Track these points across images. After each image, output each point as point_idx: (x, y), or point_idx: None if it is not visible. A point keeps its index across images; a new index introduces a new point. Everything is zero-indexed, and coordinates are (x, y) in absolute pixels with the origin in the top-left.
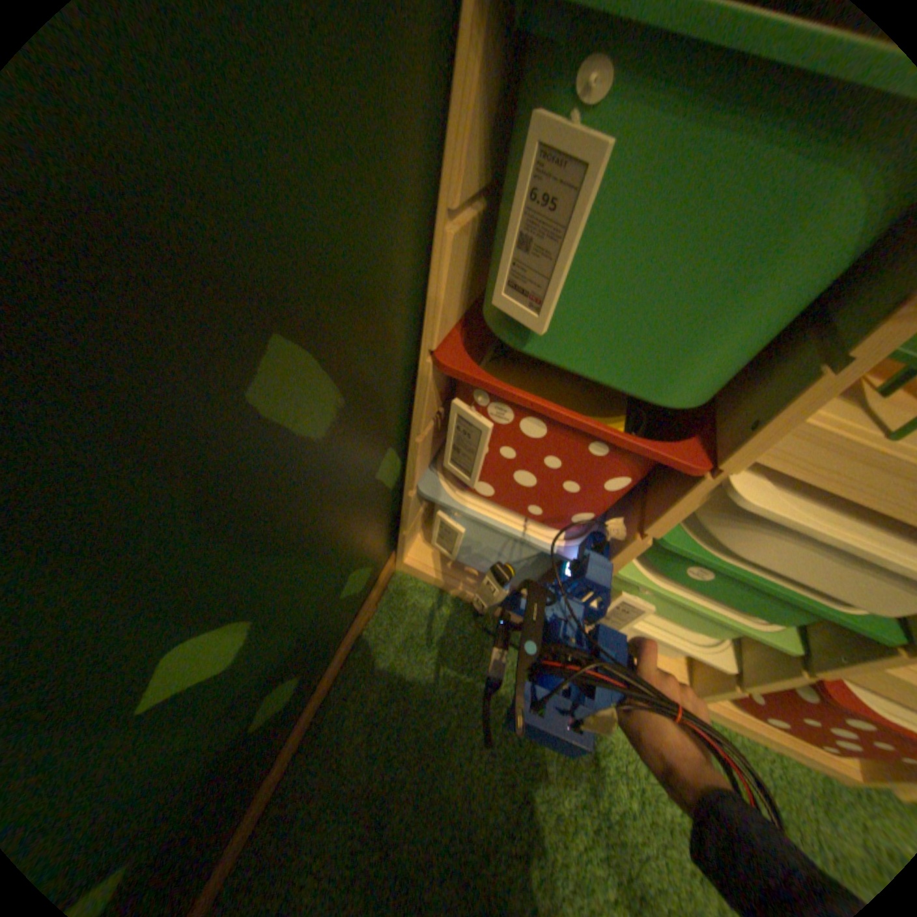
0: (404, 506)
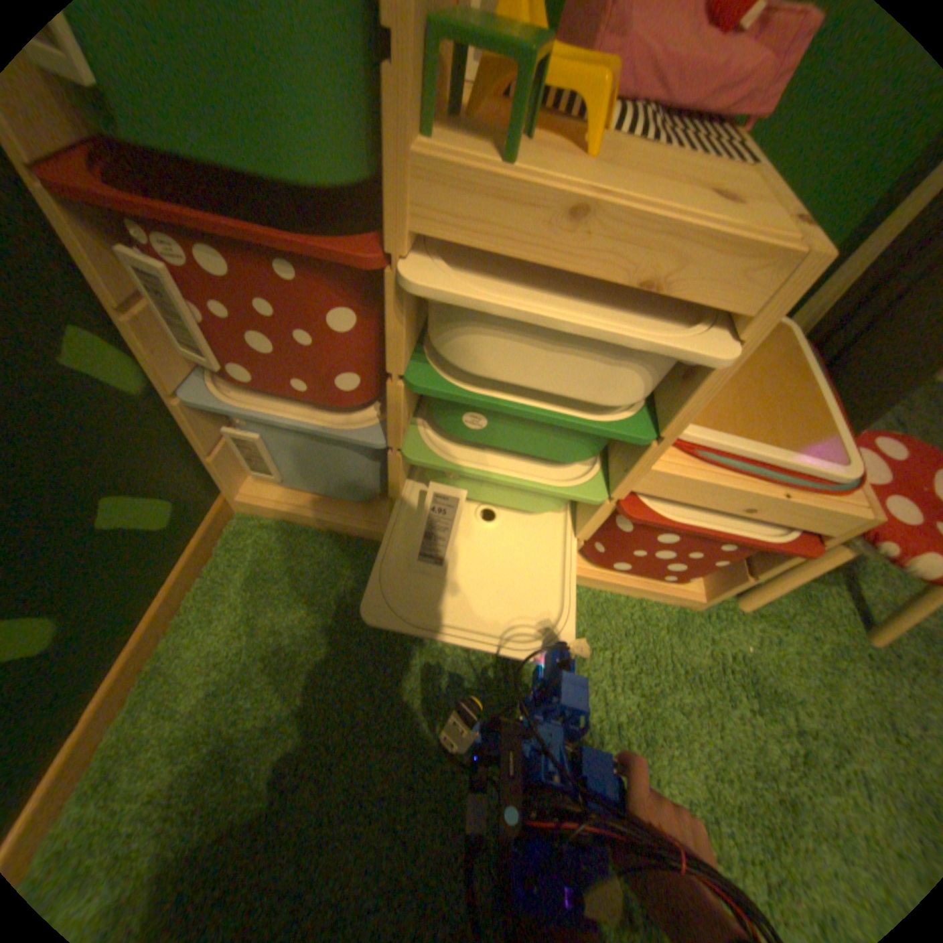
0: (181, 422)
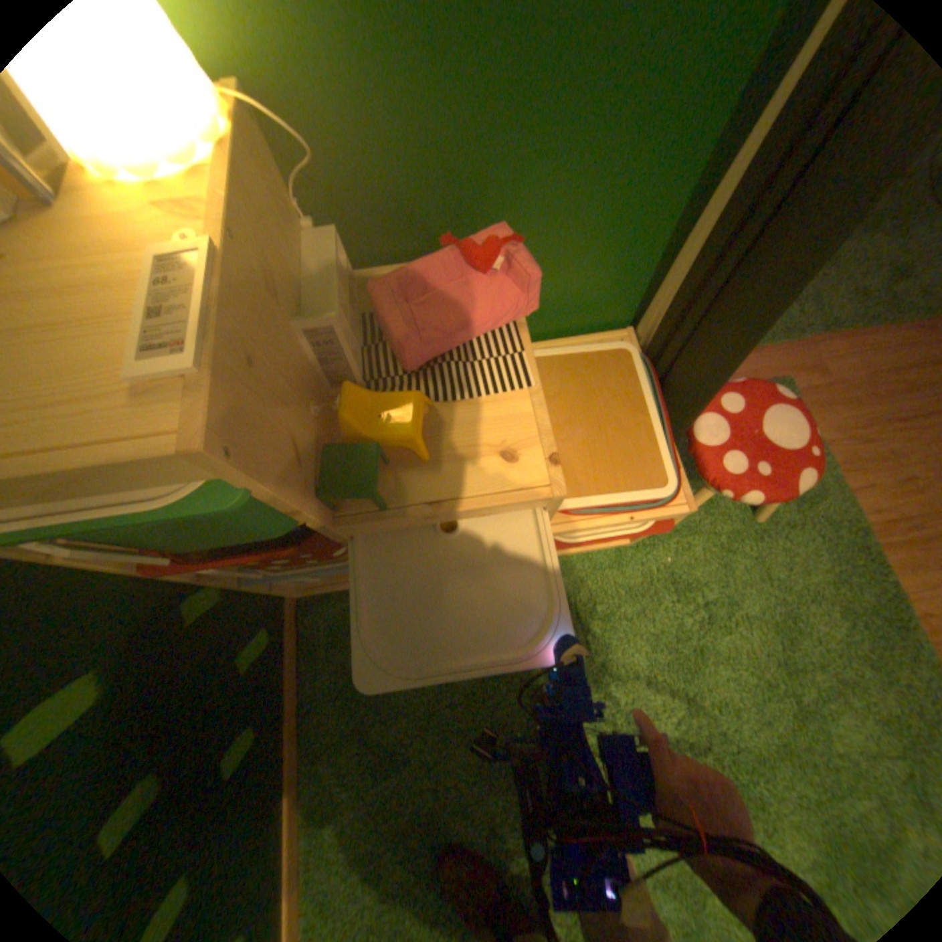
0: (246, 590)
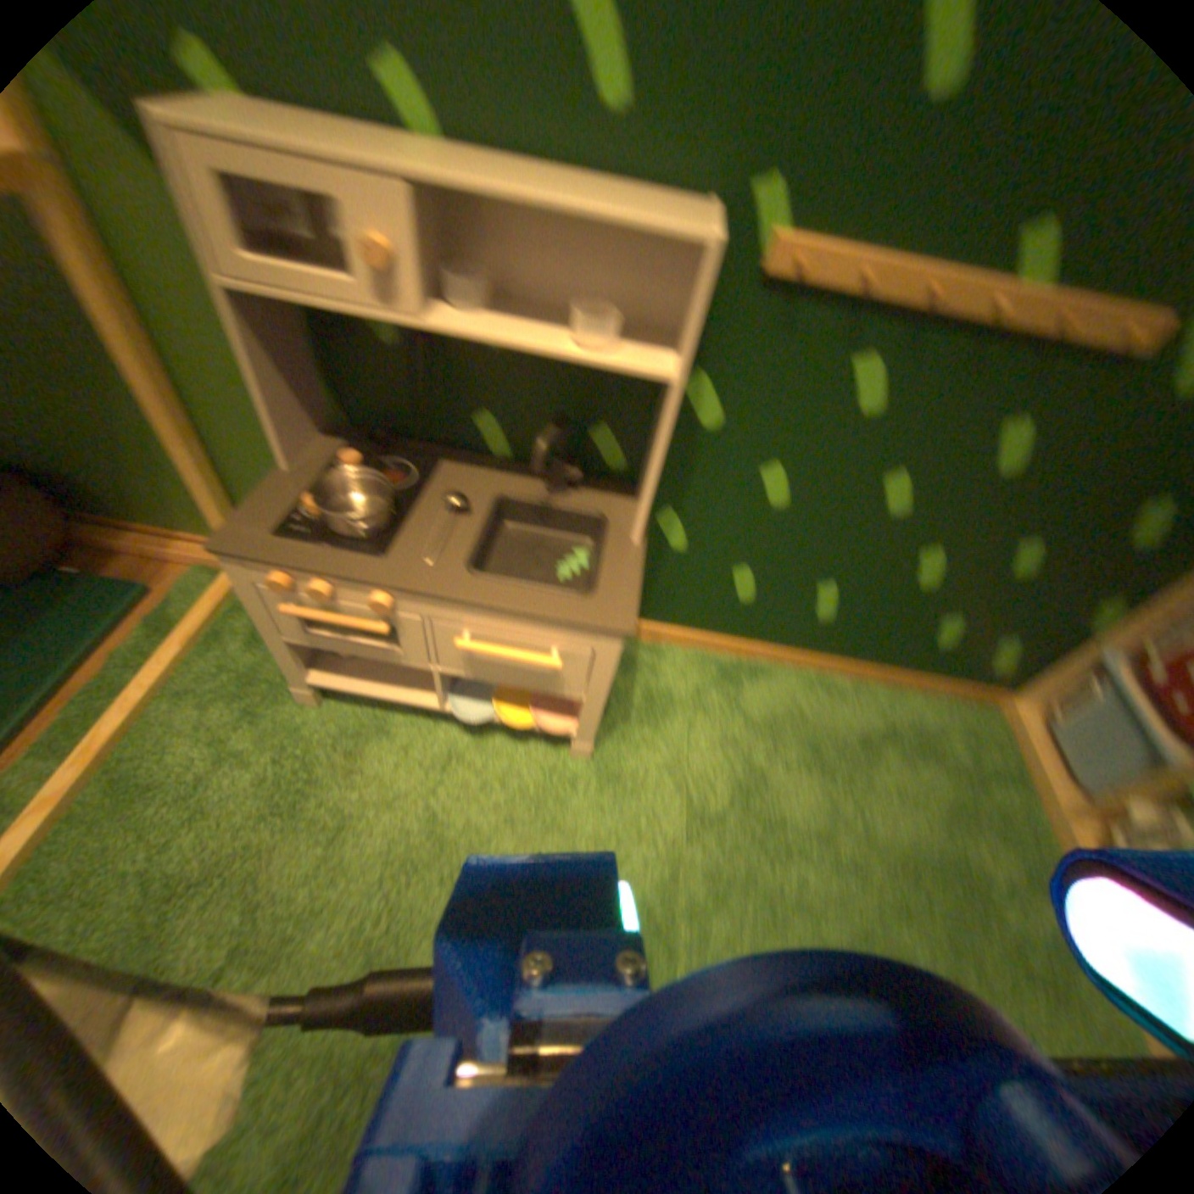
0: (1070, 652)
